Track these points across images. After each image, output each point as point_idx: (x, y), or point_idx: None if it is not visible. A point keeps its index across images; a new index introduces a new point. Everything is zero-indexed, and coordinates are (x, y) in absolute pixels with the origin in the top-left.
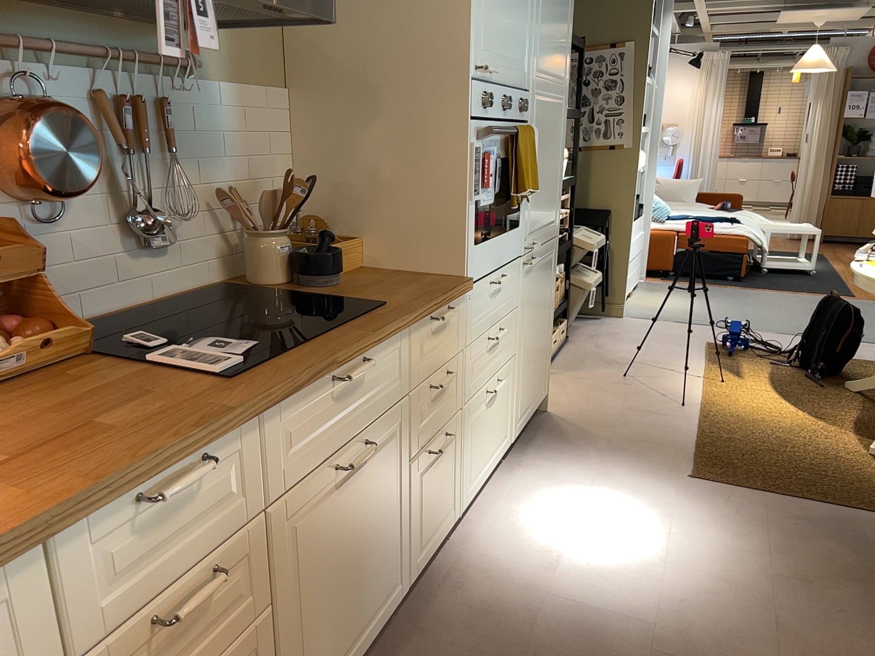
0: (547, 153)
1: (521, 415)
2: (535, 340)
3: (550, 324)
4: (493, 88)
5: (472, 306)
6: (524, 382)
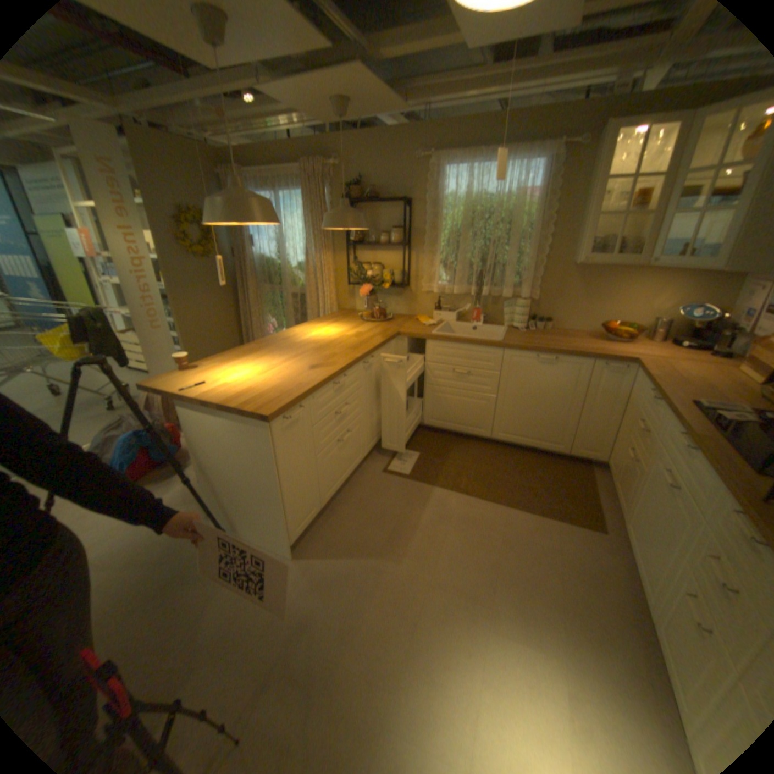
0: None
1: None
2: None
3: None
4: None
5: None
6: None
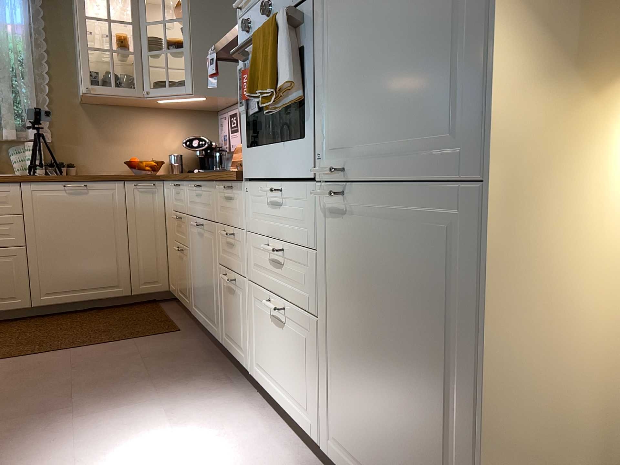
0: (378, 2)
1: (345, 451)
2: (378, 364)
3: (464, 415)
4: (260, 5)
5: (250, 199)
6: (344, 398)
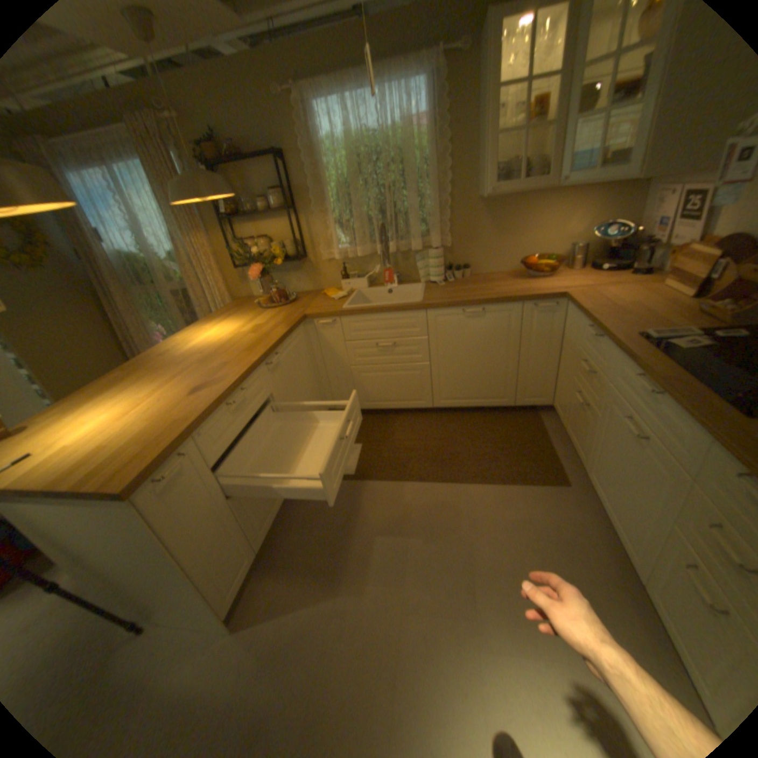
0: None
1: None
2: None
3: None
4: None
5: None
6: None
